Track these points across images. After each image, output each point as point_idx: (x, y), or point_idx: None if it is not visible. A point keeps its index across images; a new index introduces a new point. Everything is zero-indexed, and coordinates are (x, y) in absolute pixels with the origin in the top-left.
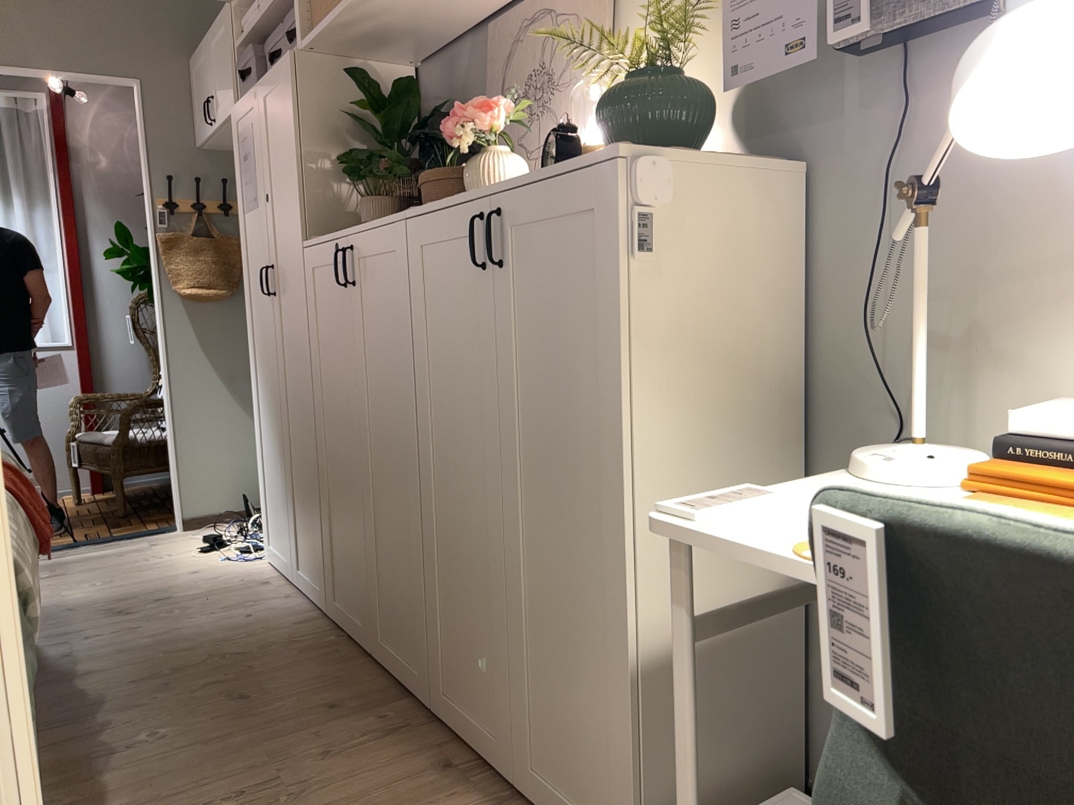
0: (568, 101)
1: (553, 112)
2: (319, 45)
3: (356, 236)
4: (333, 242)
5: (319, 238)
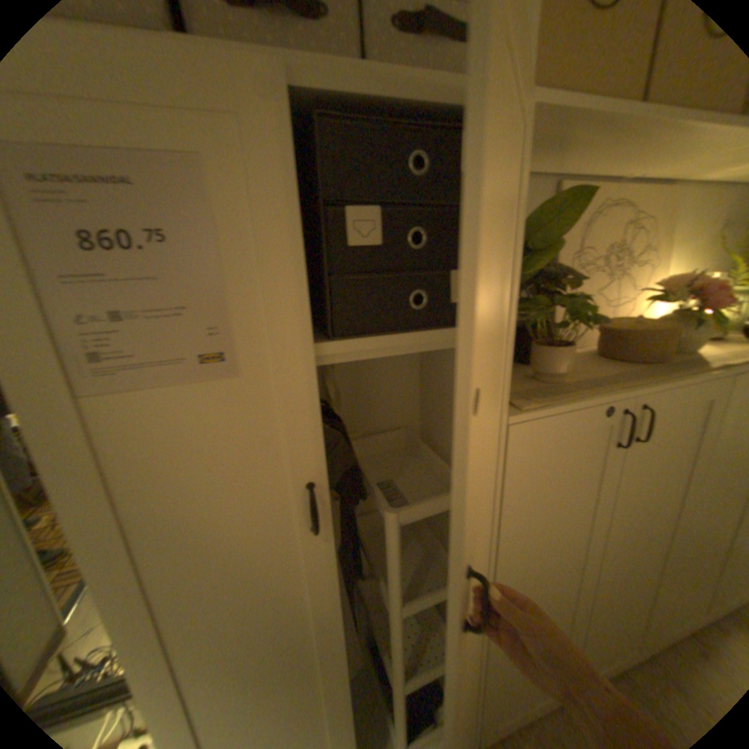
0: (649, 274)
1: (633, 277)
2: (540, 112)
3: (662, 393)
4: (611, 405)
5: (538, 402)
